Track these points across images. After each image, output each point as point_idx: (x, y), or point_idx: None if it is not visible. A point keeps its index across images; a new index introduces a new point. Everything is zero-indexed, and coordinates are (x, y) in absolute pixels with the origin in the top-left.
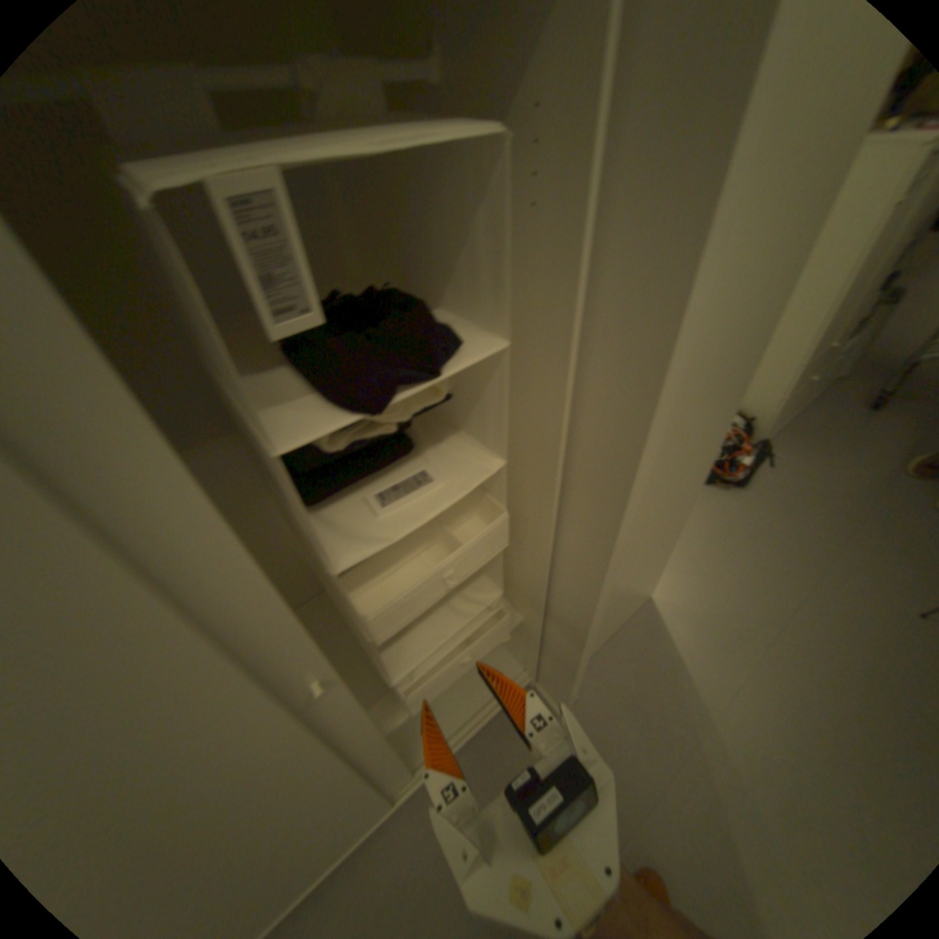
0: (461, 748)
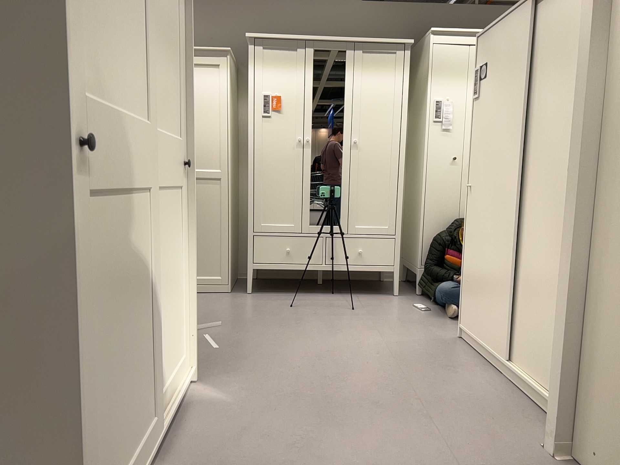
0: (533, 390)
